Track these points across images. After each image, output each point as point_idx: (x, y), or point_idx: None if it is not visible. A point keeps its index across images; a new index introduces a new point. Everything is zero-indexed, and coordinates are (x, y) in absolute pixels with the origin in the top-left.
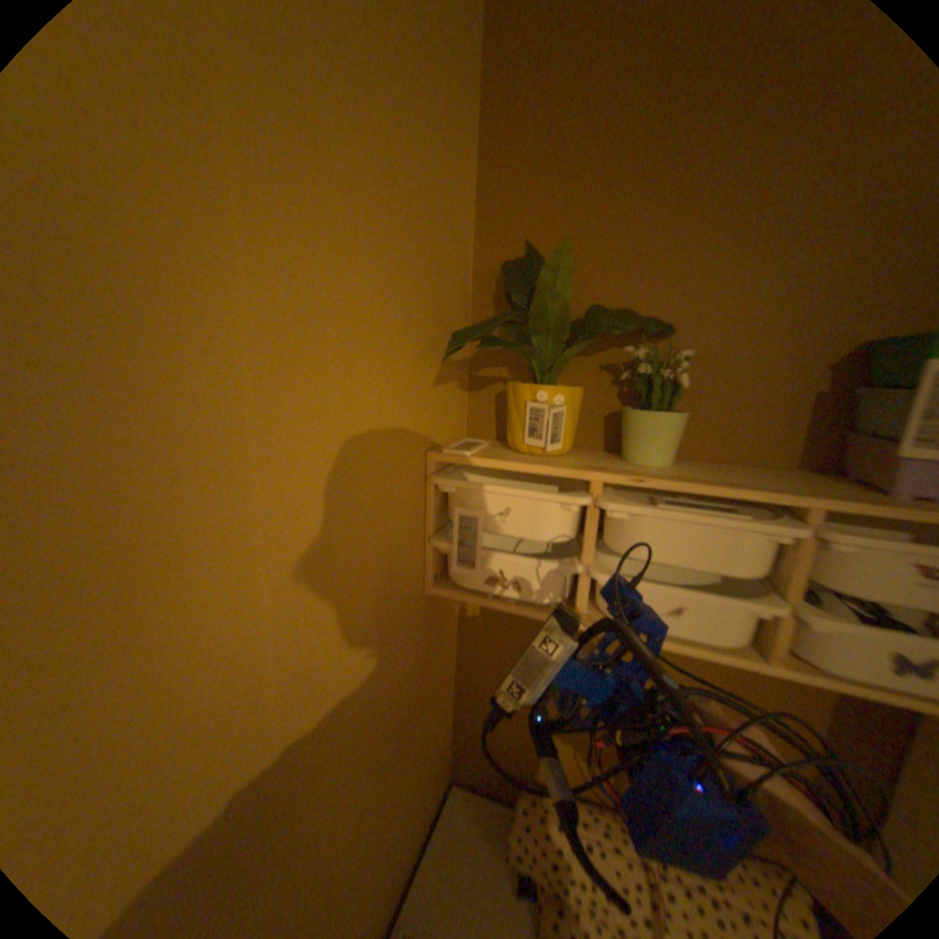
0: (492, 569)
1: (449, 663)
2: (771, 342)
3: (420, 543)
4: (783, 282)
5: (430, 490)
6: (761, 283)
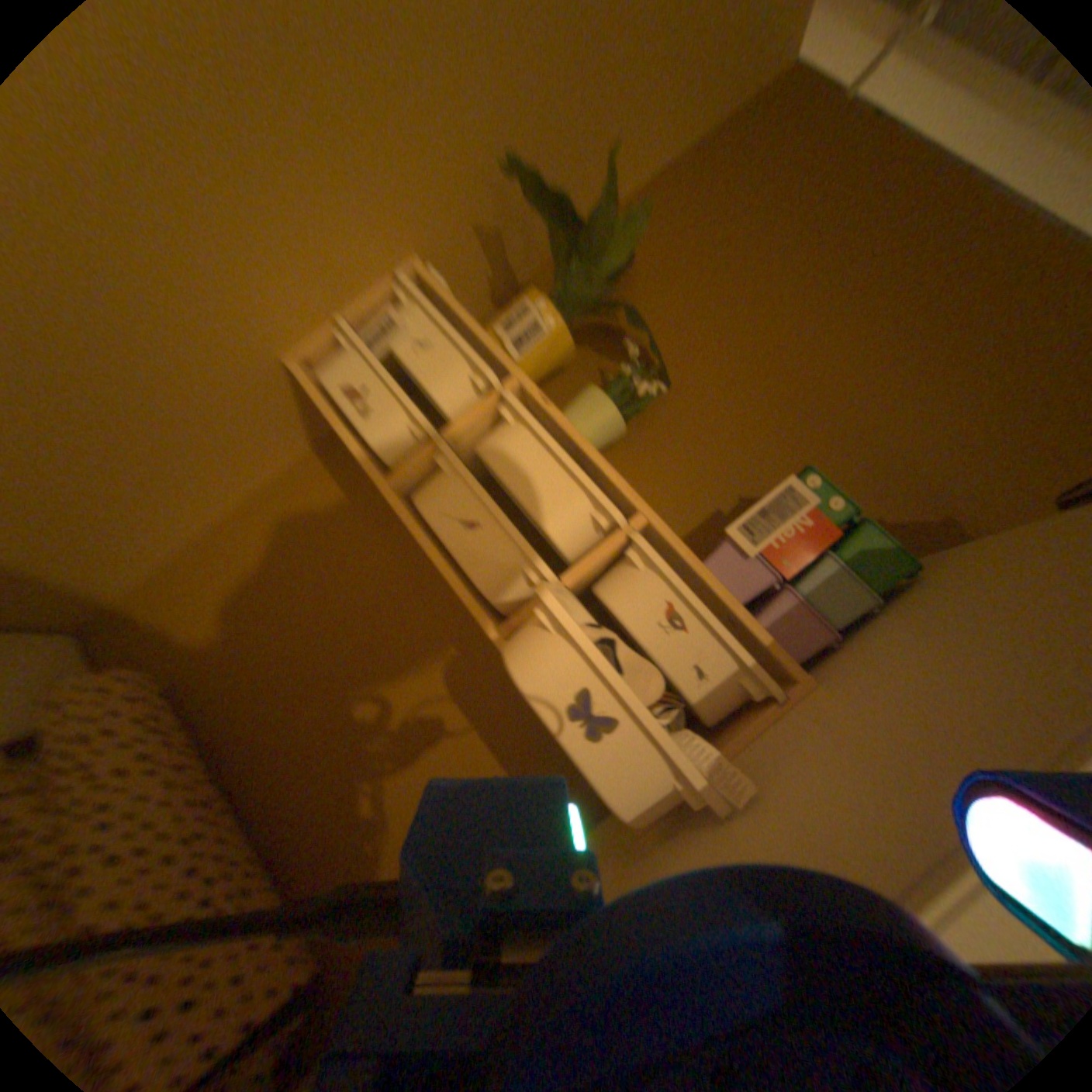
0: (361, 396)
1: (225, 494)
2: (715, 454)
3: (329, 313)
4: (754, 421)
5: (384, 291)
6: (742, 410)
